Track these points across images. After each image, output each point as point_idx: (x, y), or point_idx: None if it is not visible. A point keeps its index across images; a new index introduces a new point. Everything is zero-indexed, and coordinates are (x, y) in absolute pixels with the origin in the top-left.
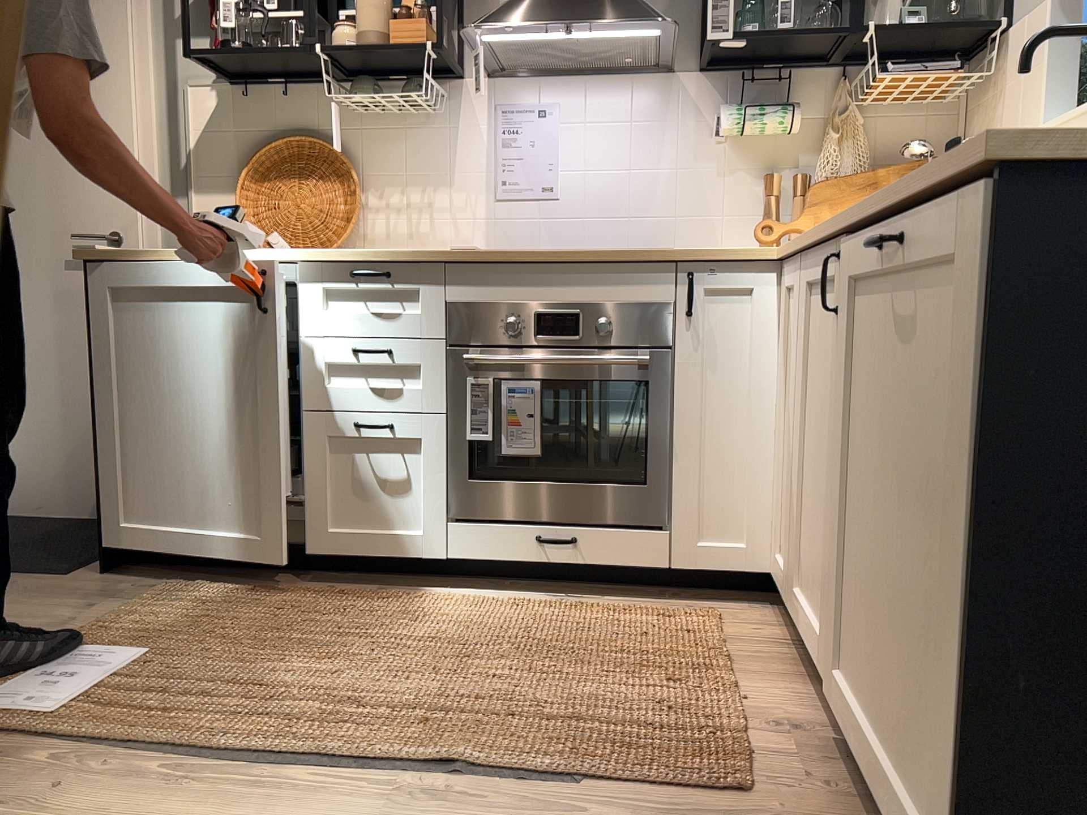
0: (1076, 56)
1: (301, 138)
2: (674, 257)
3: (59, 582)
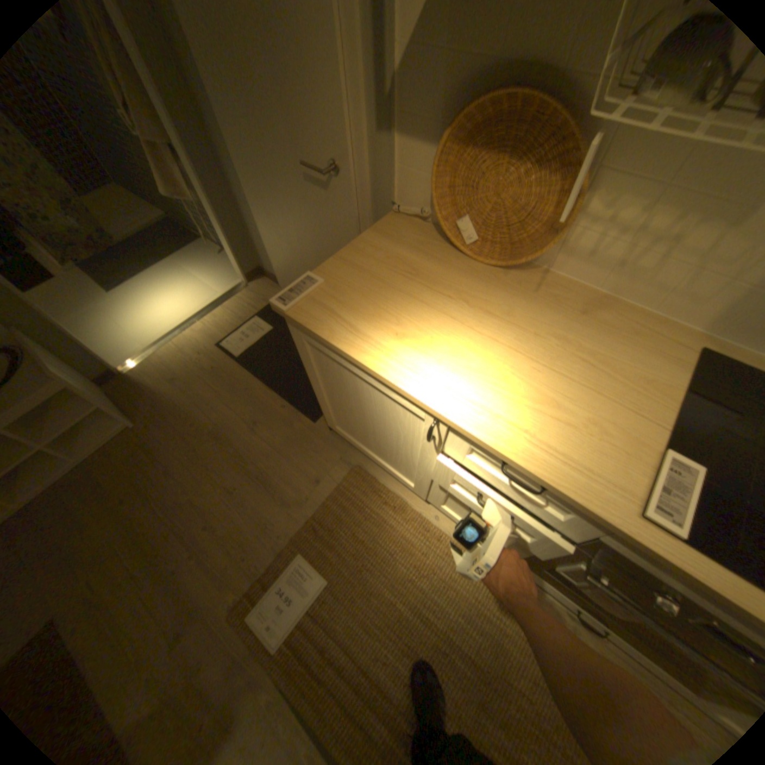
0: None
1: (535, 90)
2: None
3: (310, 433)
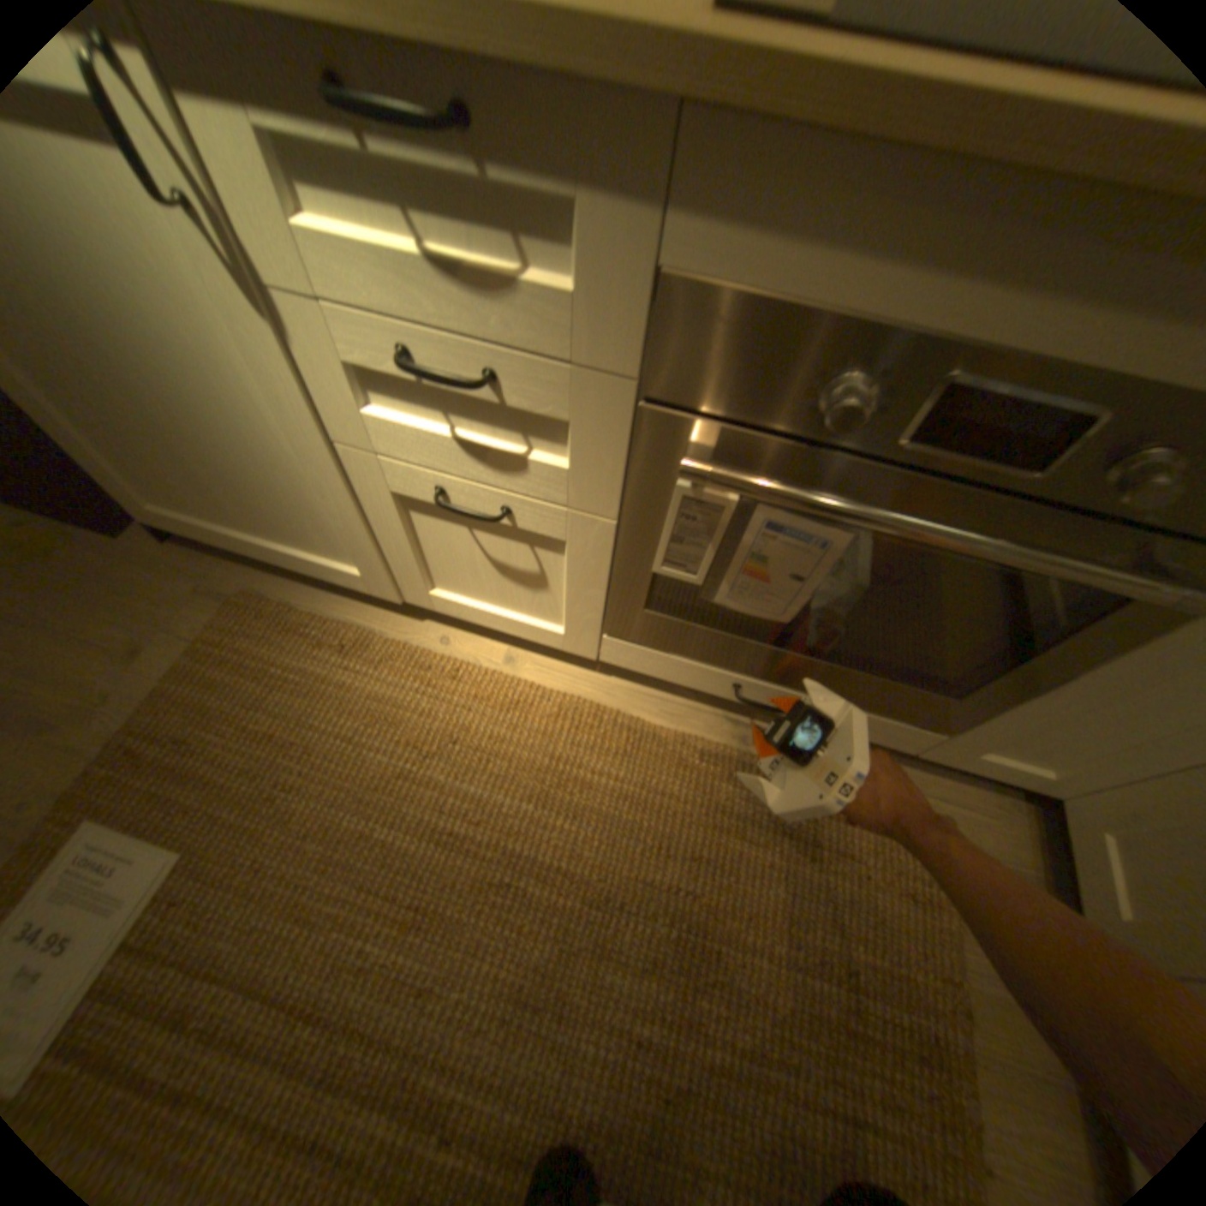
0: None
1: None
2: None
3: (105, 558)
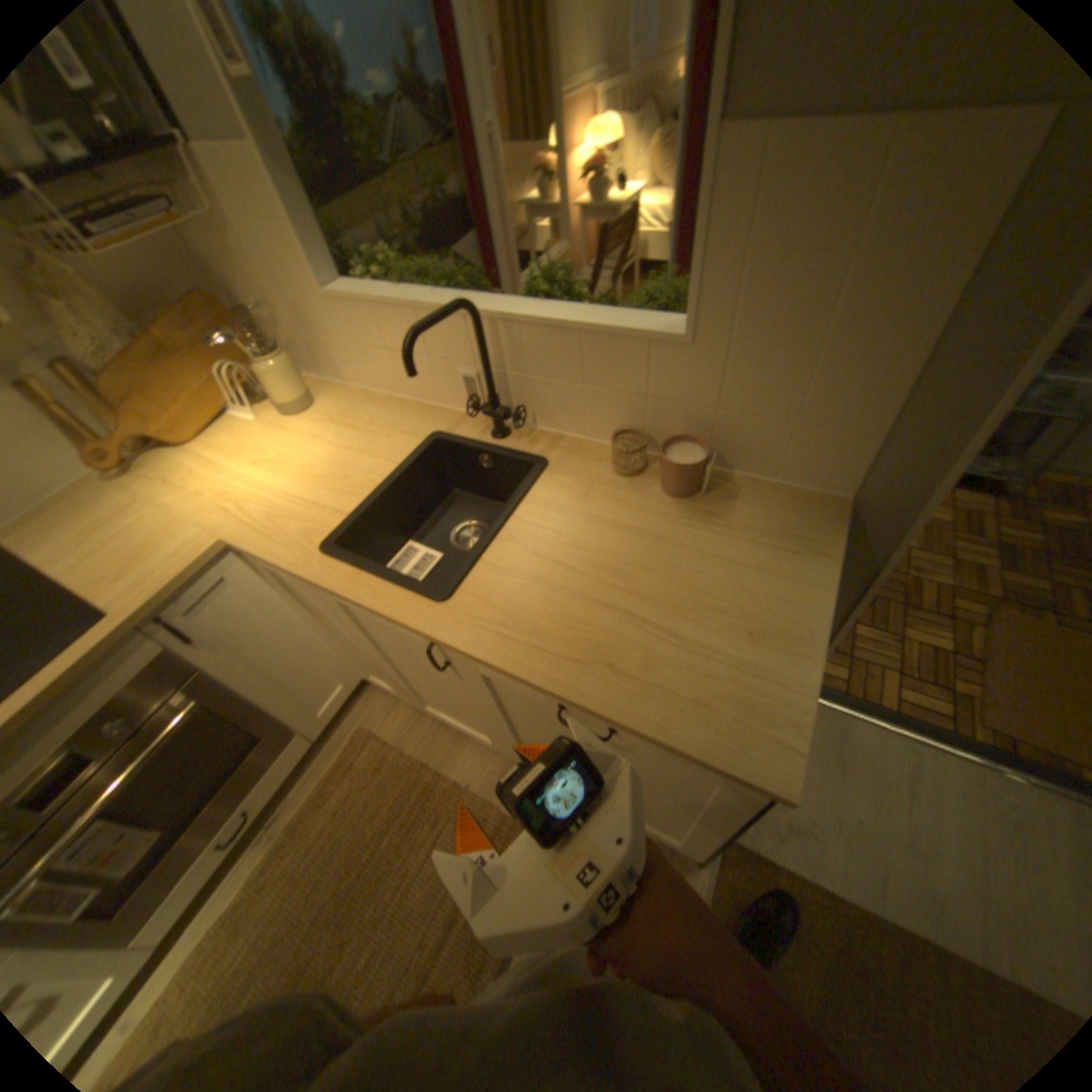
0: (306, 207)
1: None
2: (121, 631)
3: None
